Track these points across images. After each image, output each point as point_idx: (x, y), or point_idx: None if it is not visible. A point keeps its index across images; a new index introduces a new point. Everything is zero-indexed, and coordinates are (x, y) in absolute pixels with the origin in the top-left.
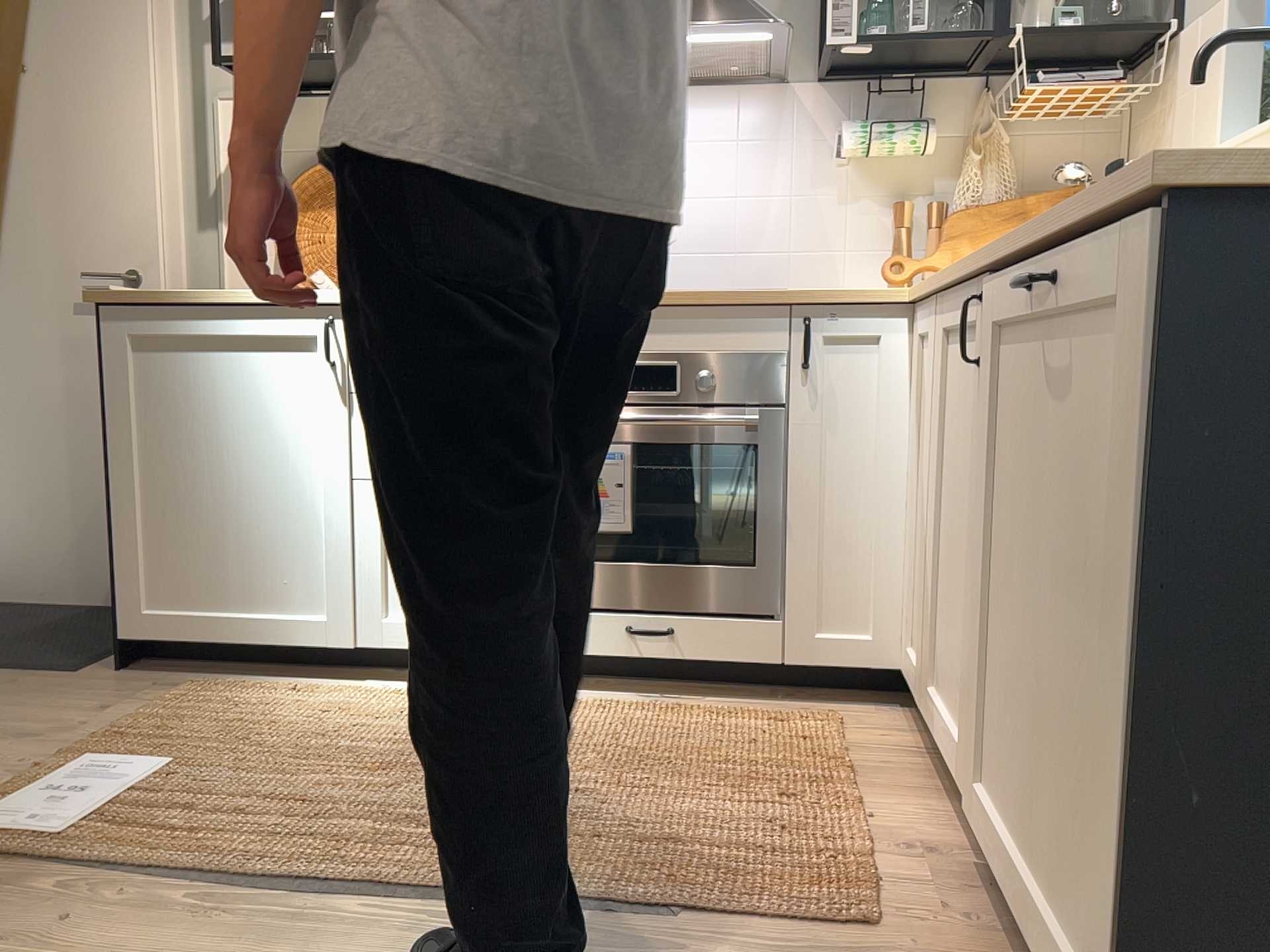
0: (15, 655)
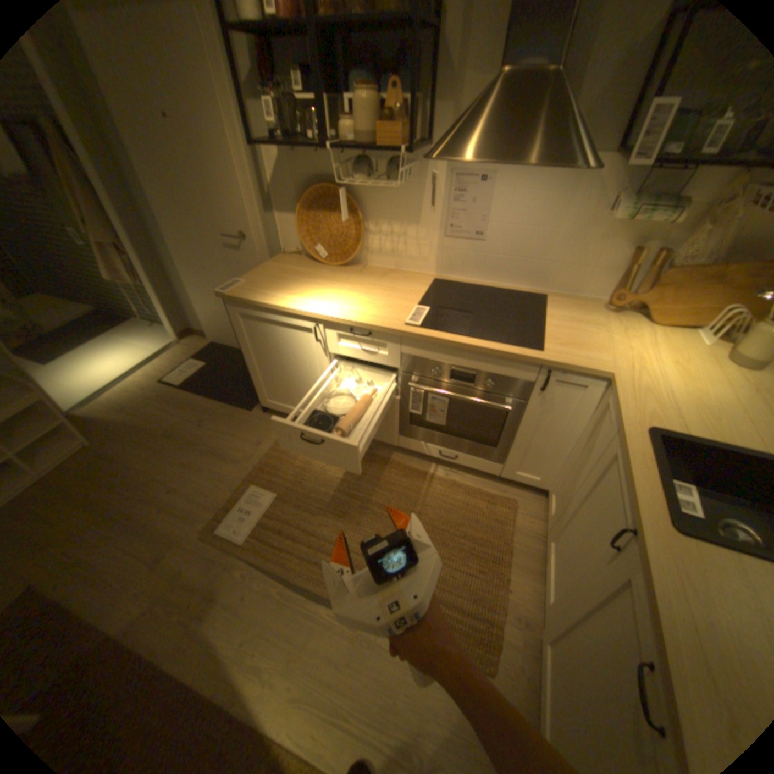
0: (231, 394)
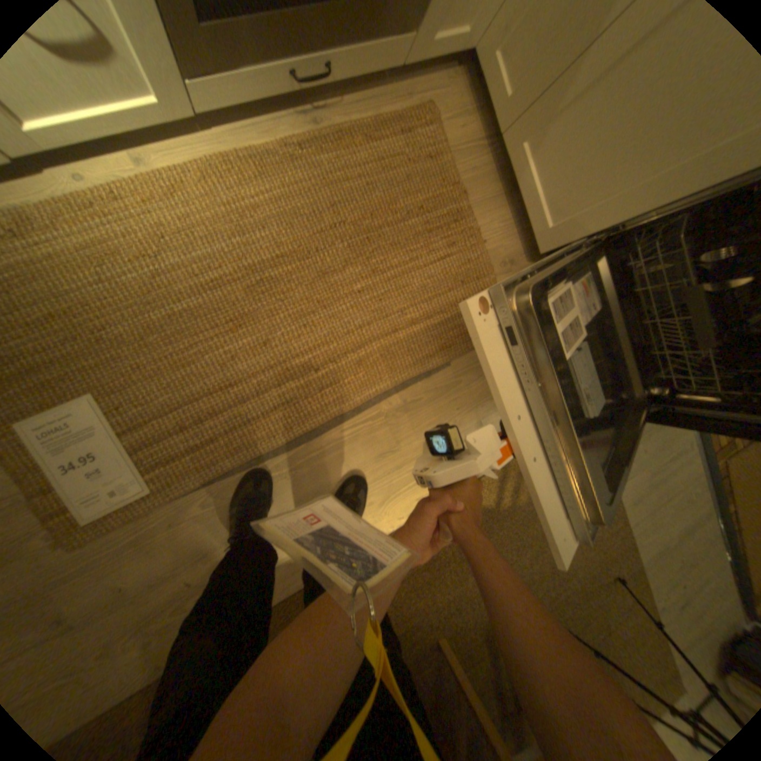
0: None
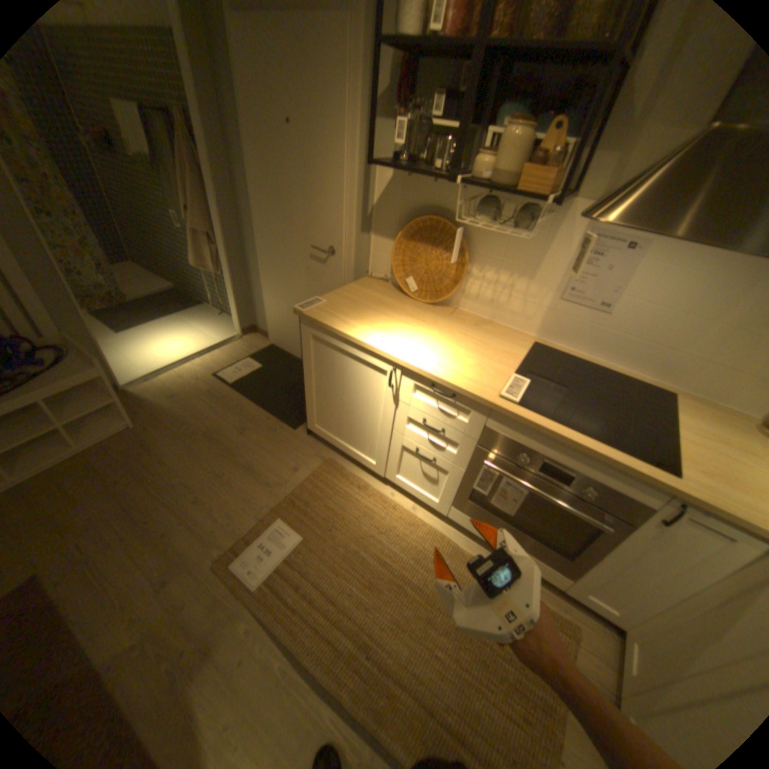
0: (281, 405)
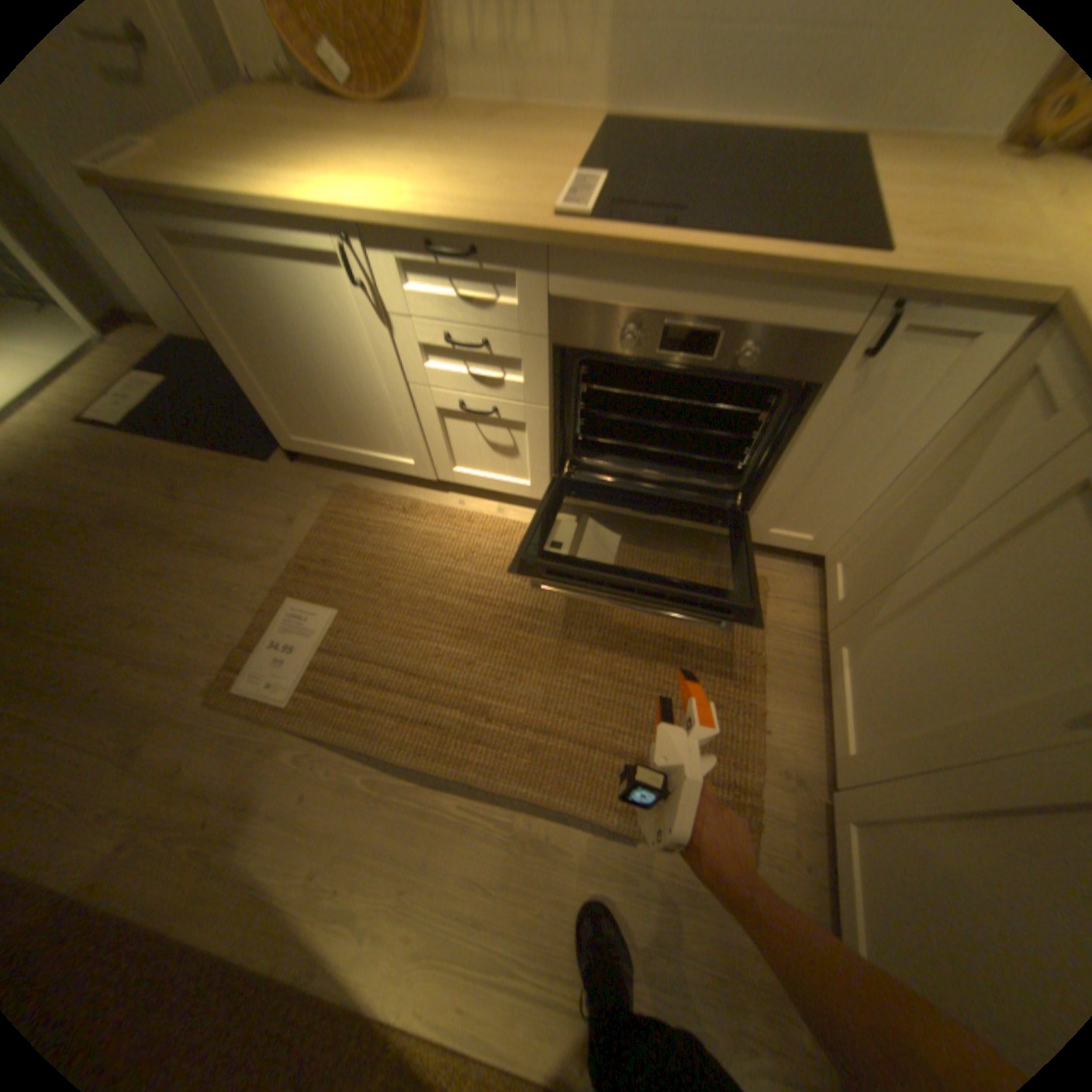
0: (227, 433)
